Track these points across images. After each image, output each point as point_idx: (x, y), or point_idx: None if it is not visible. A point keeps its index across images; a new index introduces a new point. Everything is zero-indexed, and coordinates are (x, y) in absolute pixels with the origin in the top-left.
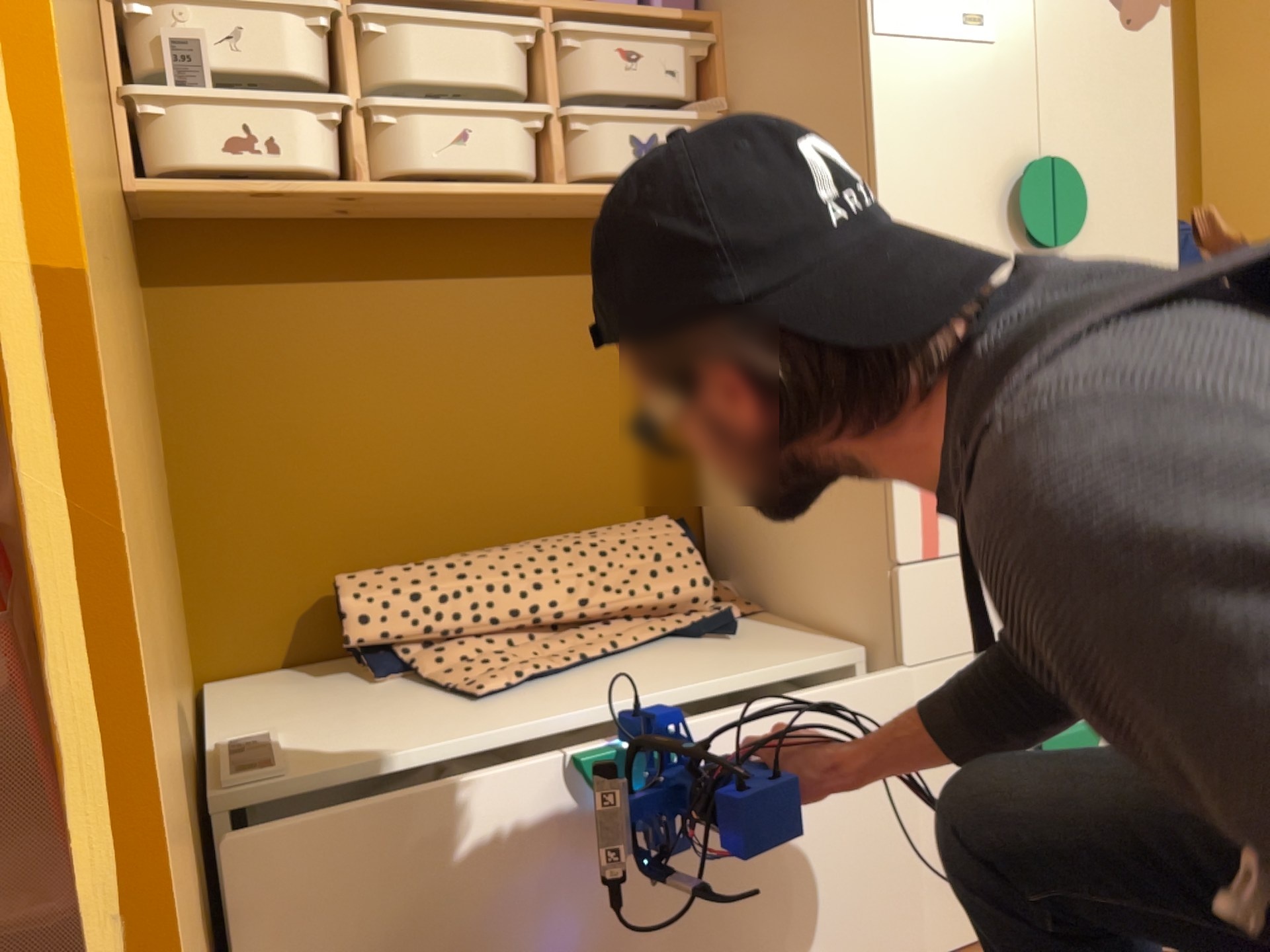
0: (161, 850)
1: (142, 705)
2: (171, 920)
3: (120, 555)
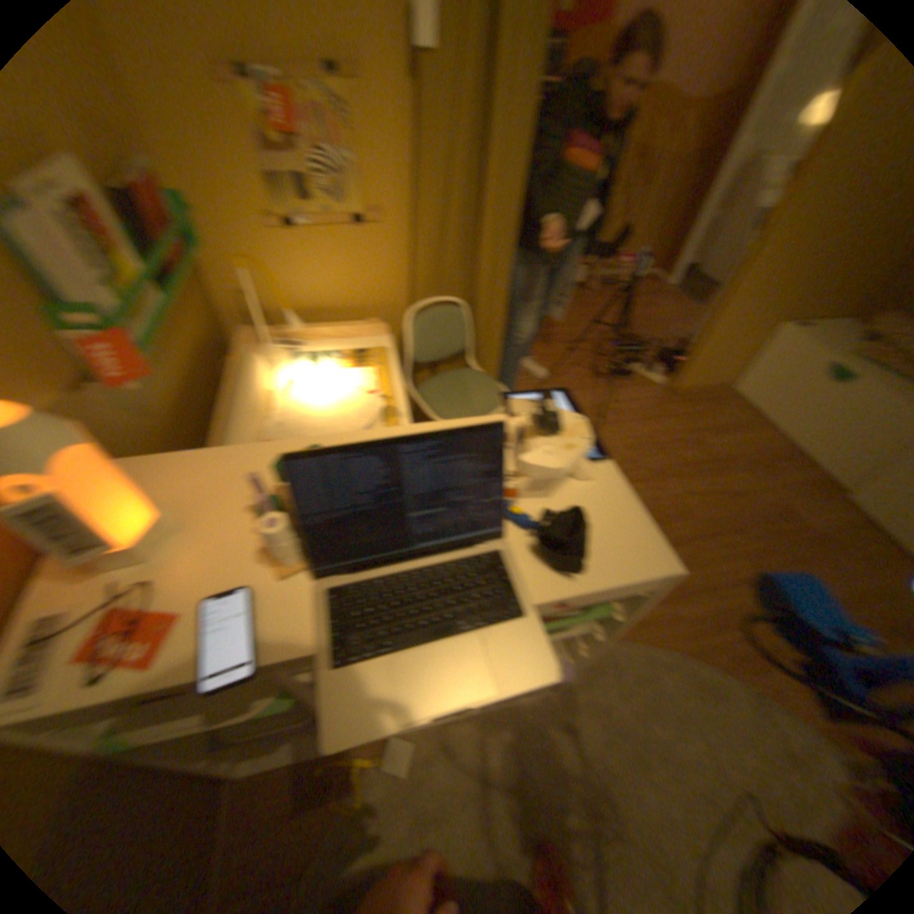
0: (738, 300)
1: (749, 281)
2: (733, 309)
3: (761, 261)
